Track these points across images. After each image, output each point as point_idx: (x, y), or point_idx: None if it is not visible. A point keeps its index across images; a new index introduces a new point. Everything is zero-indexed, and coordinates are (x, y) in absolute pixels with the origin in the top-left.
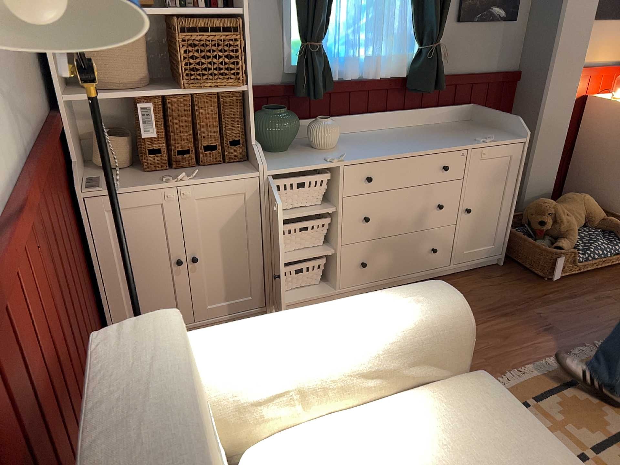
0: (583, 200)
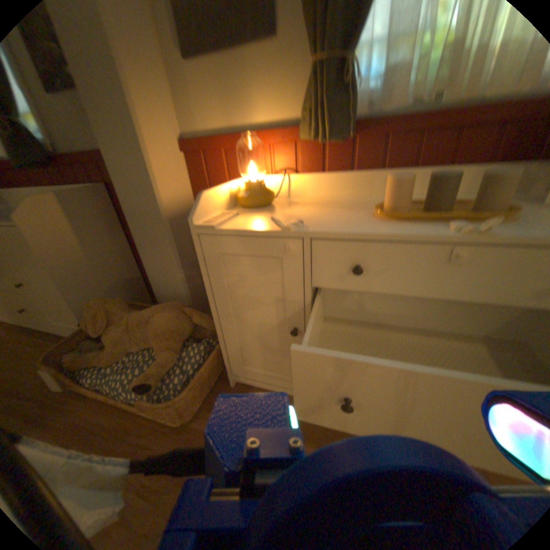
0: (157, 316)
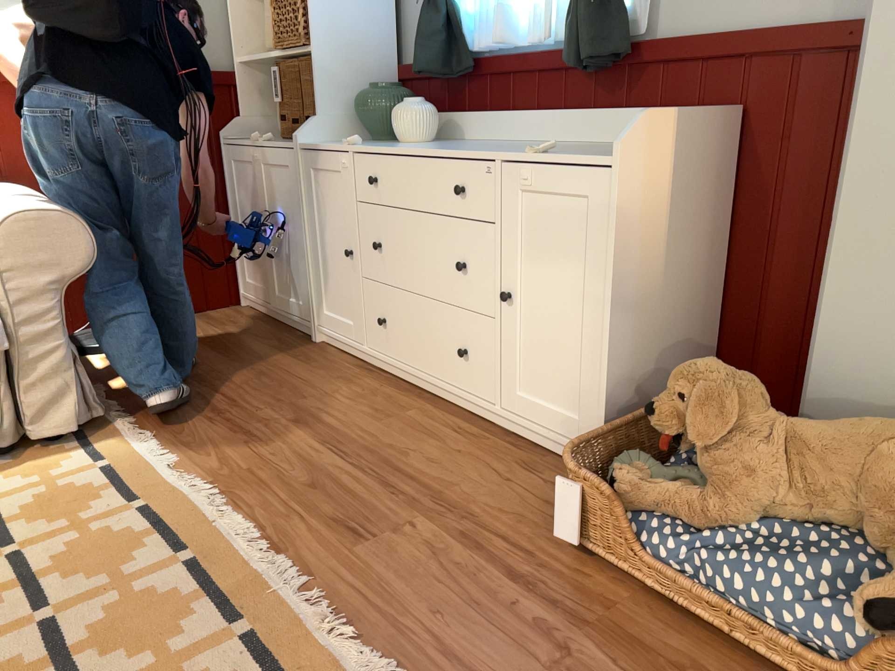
0: (890, 442)
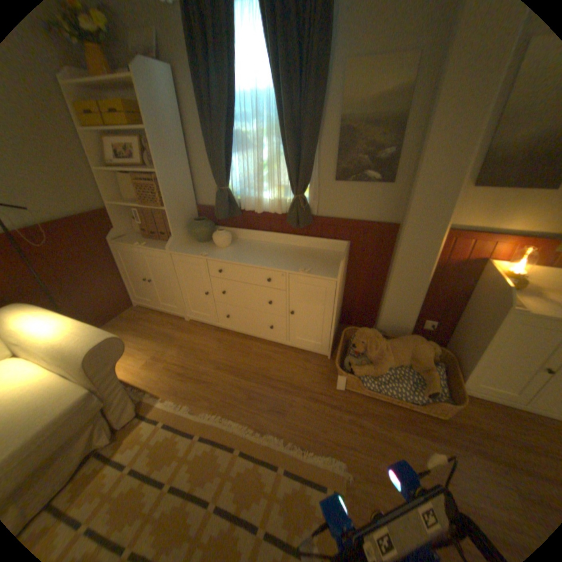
0: (415, 346)
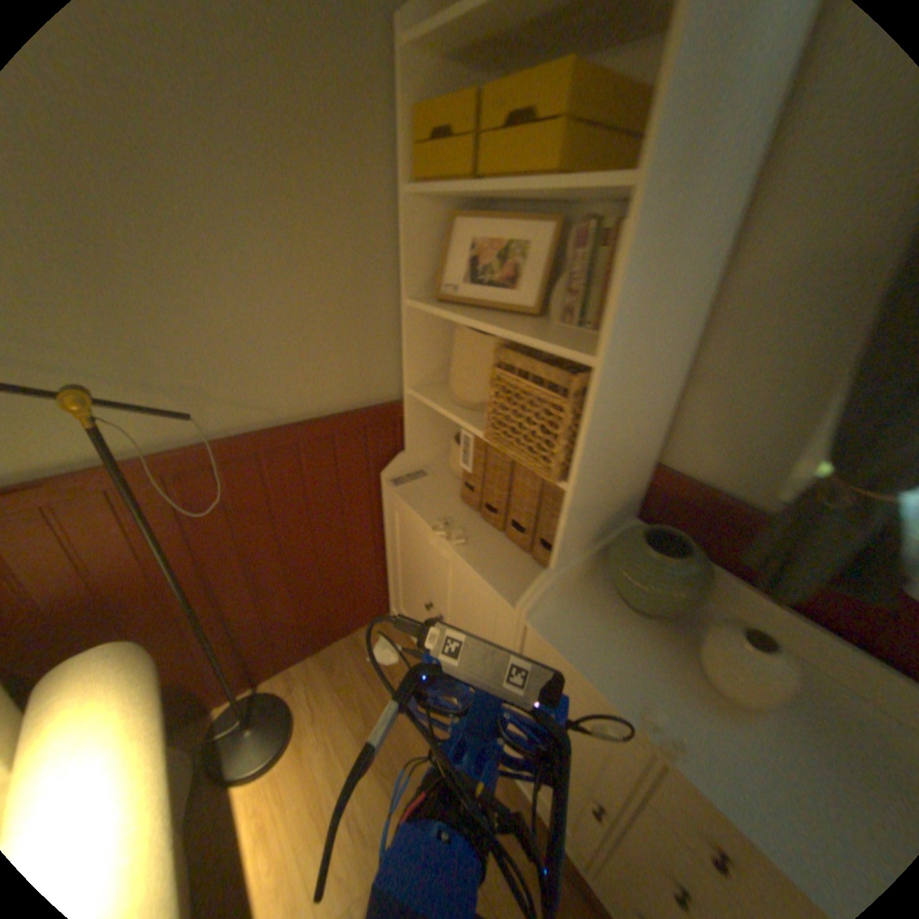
0: None
